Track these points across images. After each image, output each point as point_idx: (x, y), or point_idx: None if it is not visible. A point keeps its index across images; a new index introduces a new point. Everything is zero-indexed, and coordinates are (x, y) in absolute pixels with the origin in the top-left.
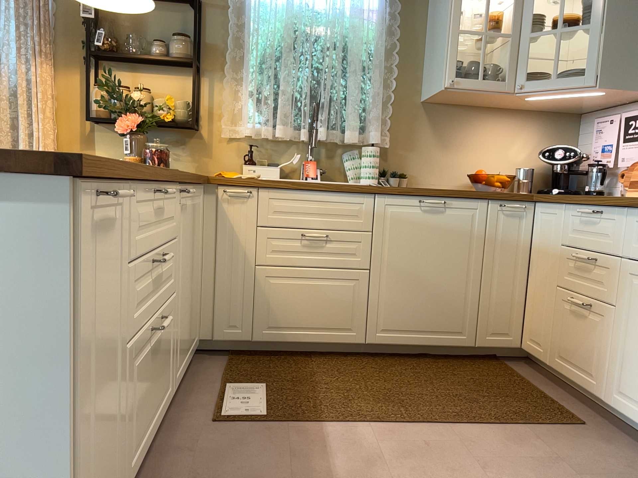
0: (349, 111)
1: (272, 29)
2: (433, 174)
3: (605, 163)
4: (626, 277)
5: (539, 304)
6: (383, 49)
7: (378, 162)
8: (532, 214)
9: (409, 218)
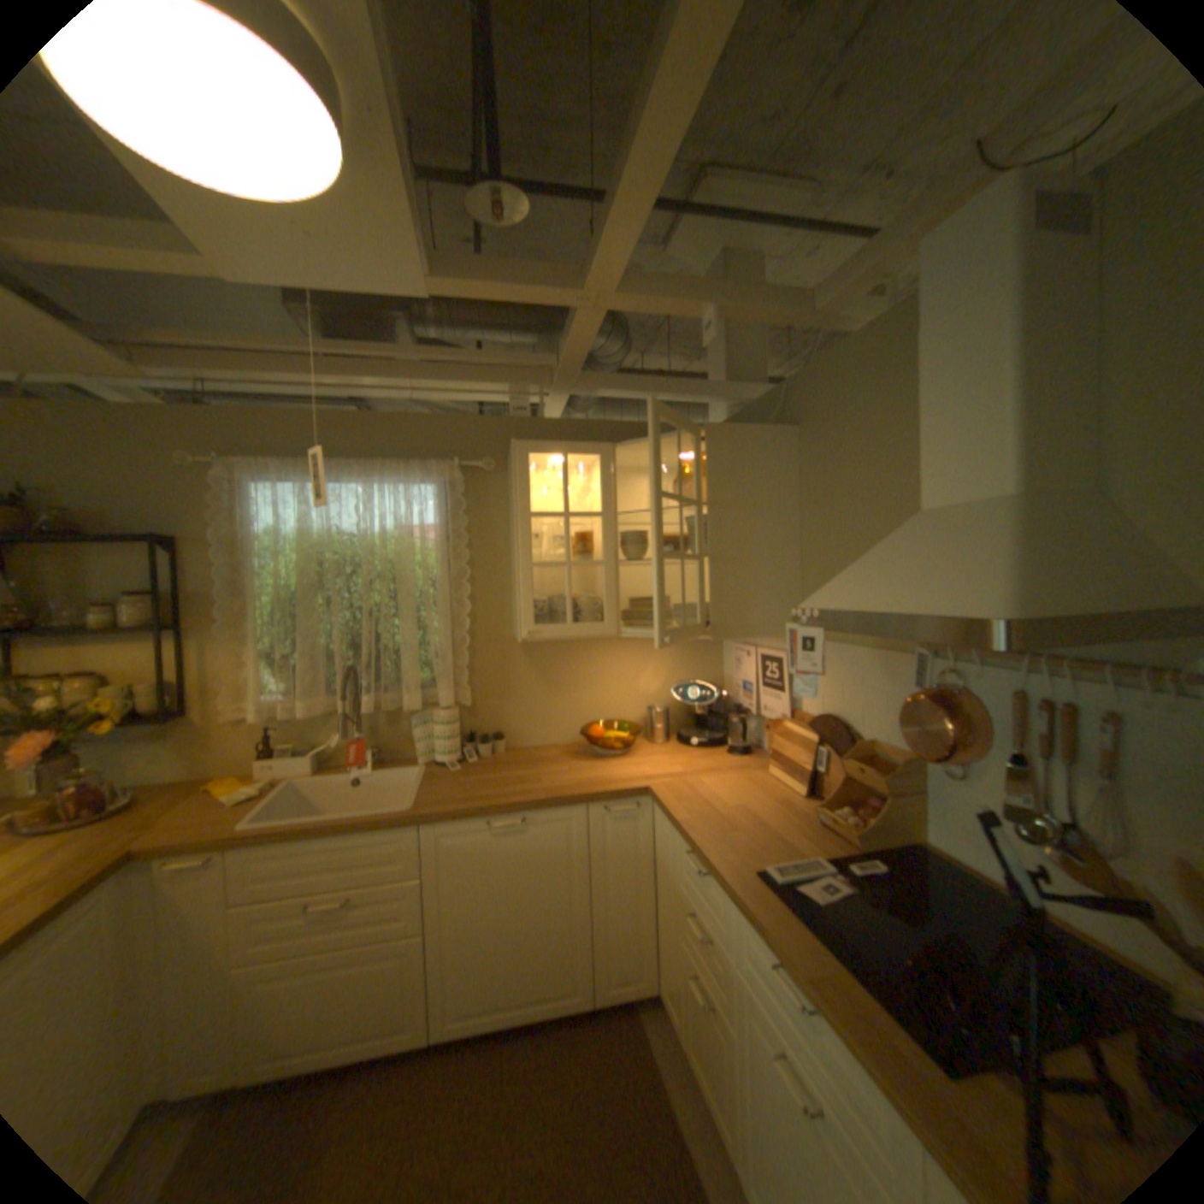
0: (405, 667)
1: (282, 566)
2: (541, 727)
3: (747, 706)
4: (742, 1005)
5: (668, 948)
6: (451, 574)
7: (454, 732)
8: (649, 813)
9: (473, 850)
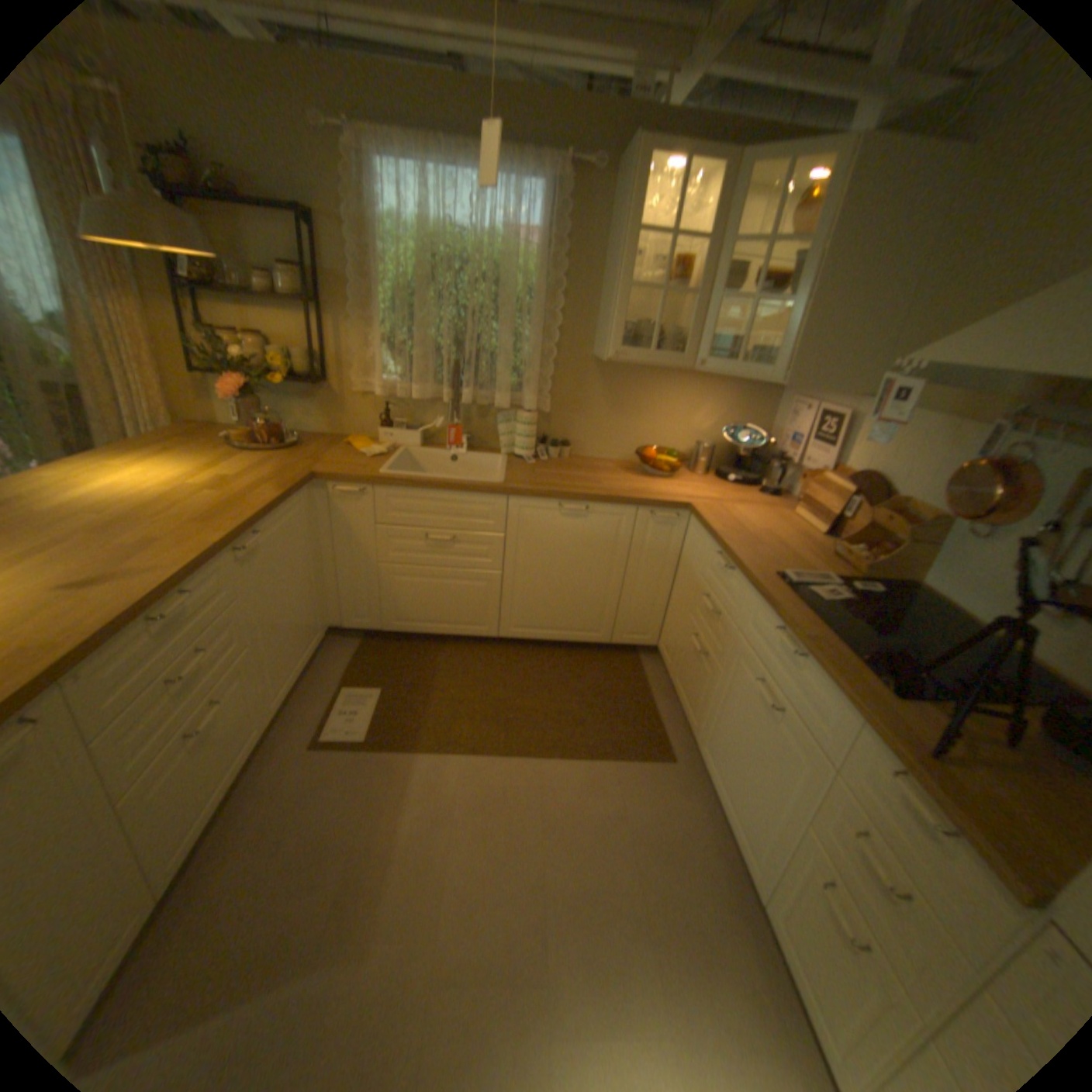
0: (499, 369)
1: (402, 254)
2: (601, 443)
3: (790, 455)
4: (736, 651)
5: (675, 617)
6: (547, 284)
7: (532, 433)
8: (685, 523)
9: (546, 522)
